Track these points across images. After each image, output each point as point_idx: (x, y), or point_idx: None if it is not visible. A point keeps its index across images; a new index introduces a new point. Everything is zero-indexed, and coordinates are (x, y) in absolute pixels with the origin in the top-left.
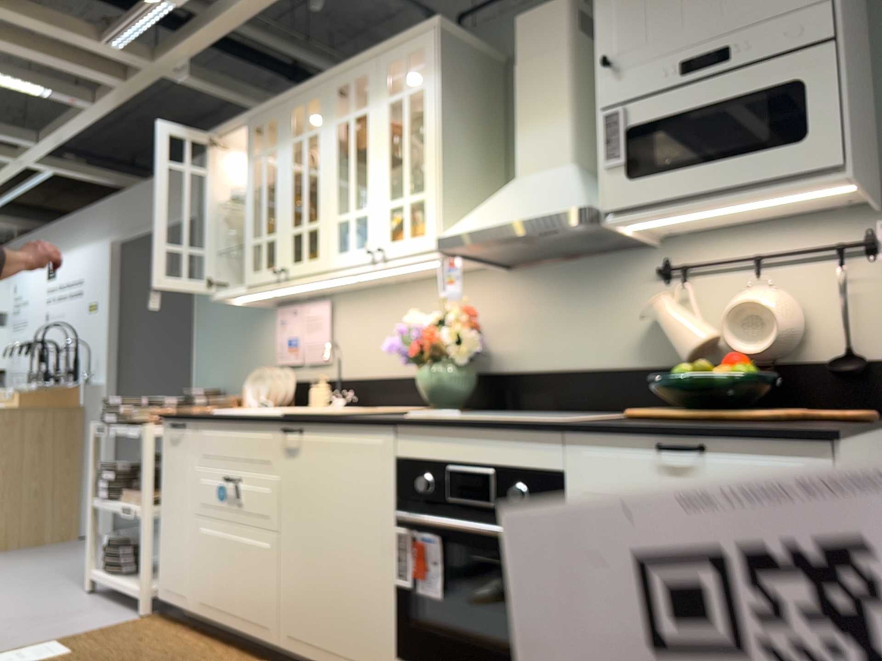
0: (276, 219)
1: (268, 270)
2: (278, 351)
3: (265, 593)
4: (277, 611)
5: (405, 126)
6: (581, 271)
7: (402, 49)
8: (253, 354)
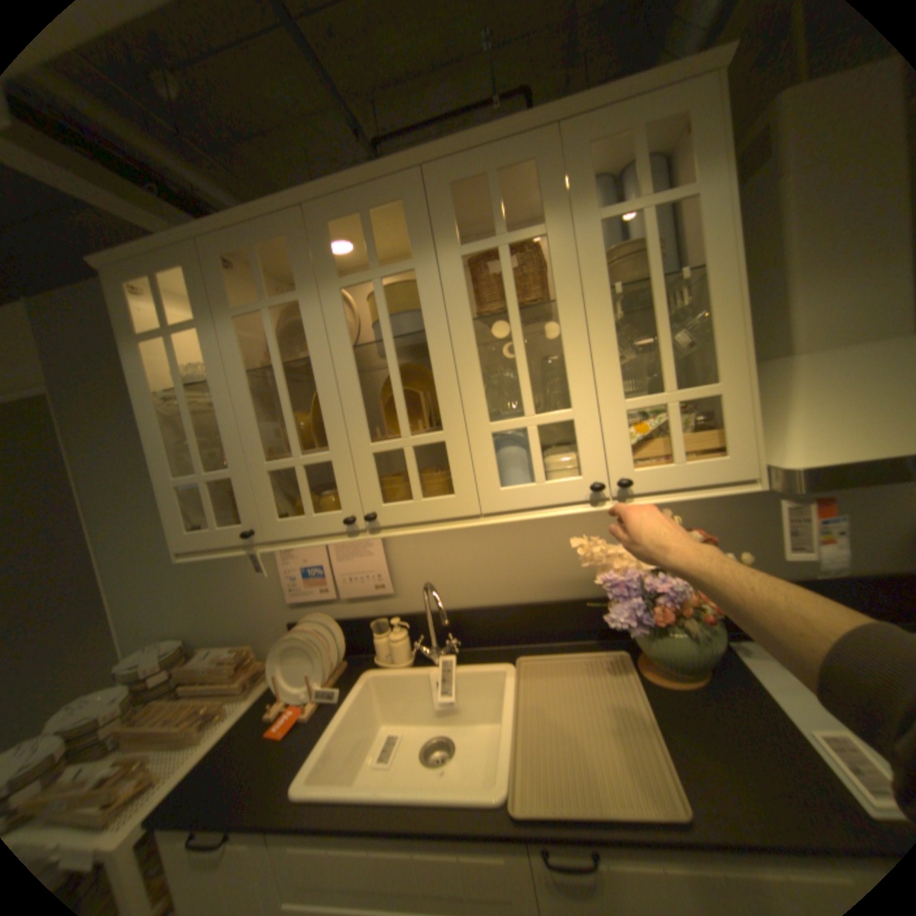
0: (325, 425)
1: (324, 514)
2: (287, 586)
3: None
4: None
5: (655, 264)
6: None
7: (631, 111)
8: (232, 589)
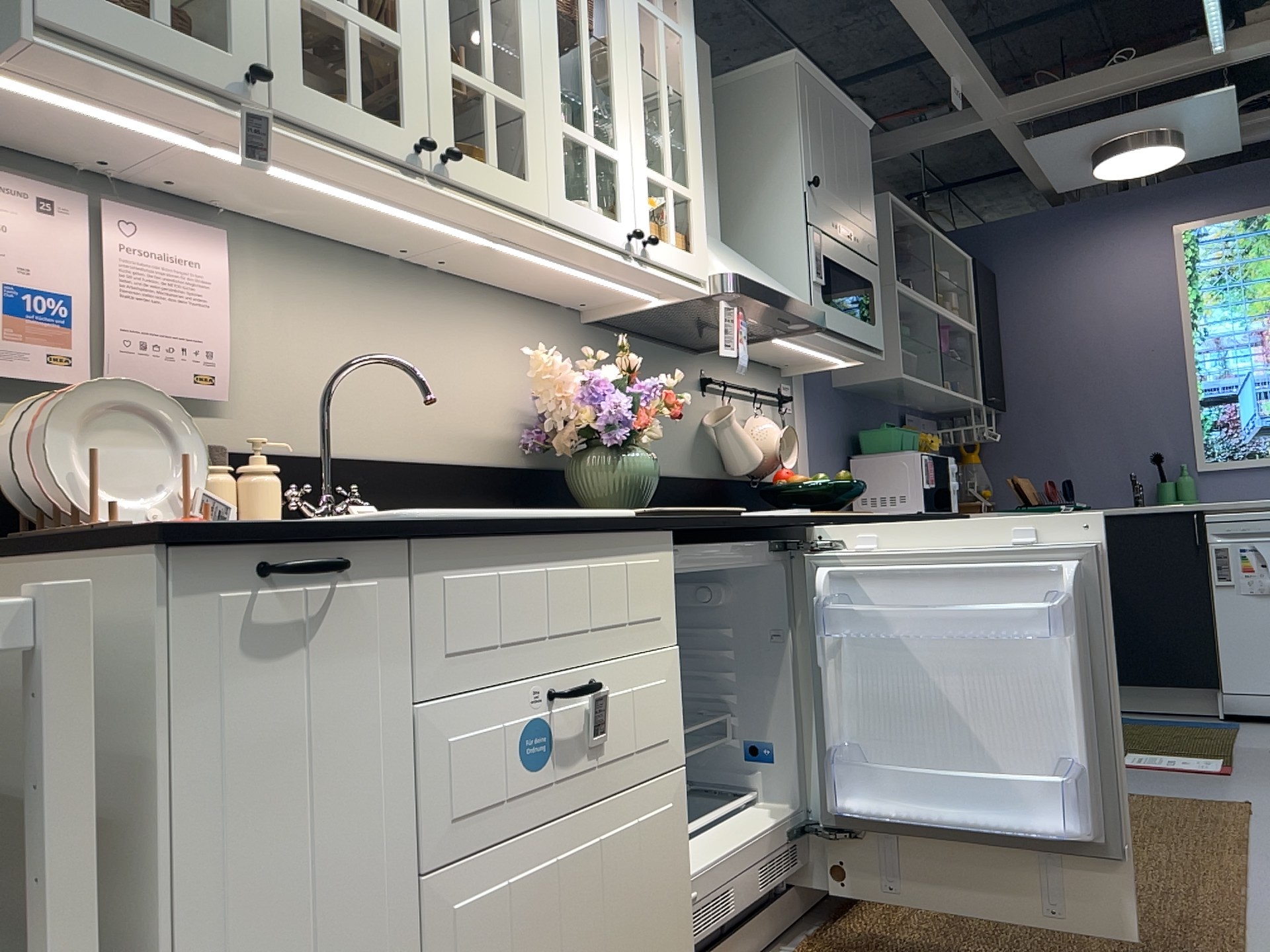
0: None
1: (376, 119)
2: None
3: (670, 915)
4: (693, 931)
5: (664, 68)
6: (652, 356)
7: None
8: None
